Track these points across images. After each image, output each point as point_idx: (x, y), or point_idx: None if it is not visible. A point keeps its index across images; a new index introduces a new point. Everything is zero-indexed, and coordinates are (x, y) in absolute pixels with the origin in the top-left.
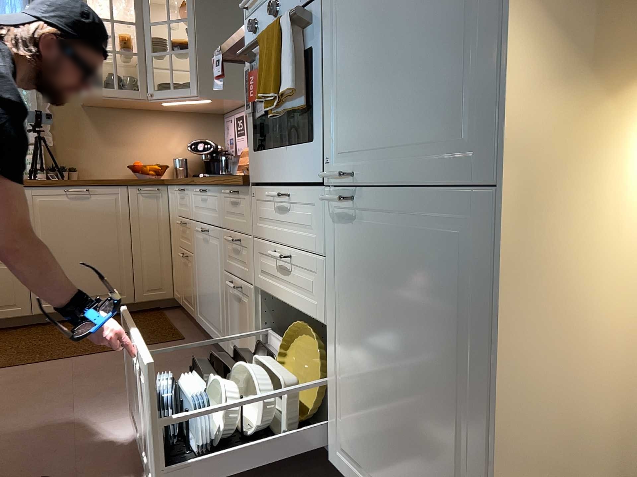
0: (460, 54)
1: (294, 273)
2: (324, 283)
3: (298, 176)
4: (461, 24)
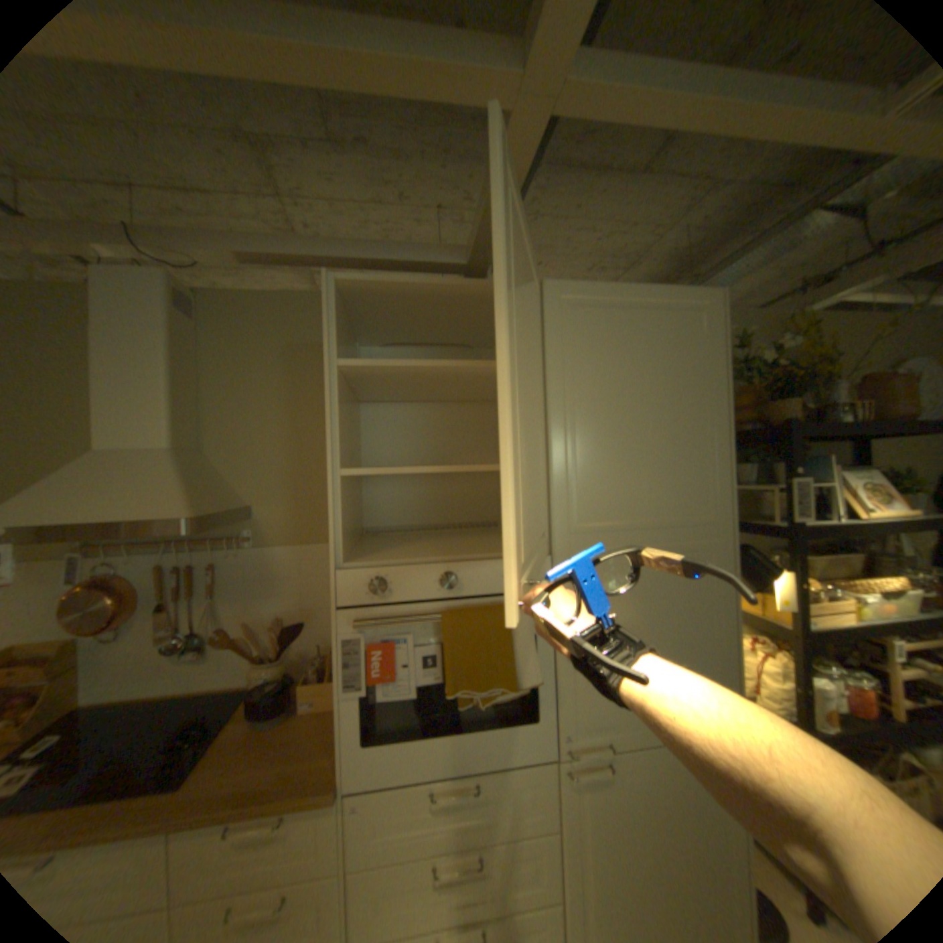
0: (707, 664)
1: (481, 877)
2: (552, 861)
3: (497, 763)
4: (706, 648)
